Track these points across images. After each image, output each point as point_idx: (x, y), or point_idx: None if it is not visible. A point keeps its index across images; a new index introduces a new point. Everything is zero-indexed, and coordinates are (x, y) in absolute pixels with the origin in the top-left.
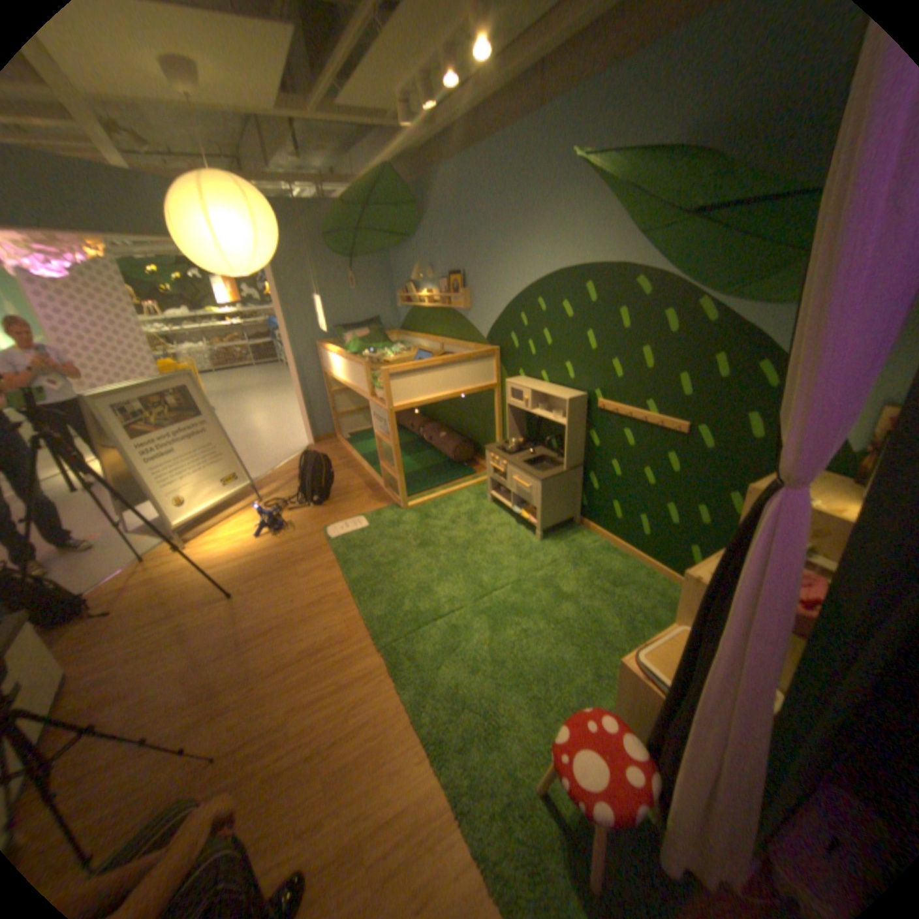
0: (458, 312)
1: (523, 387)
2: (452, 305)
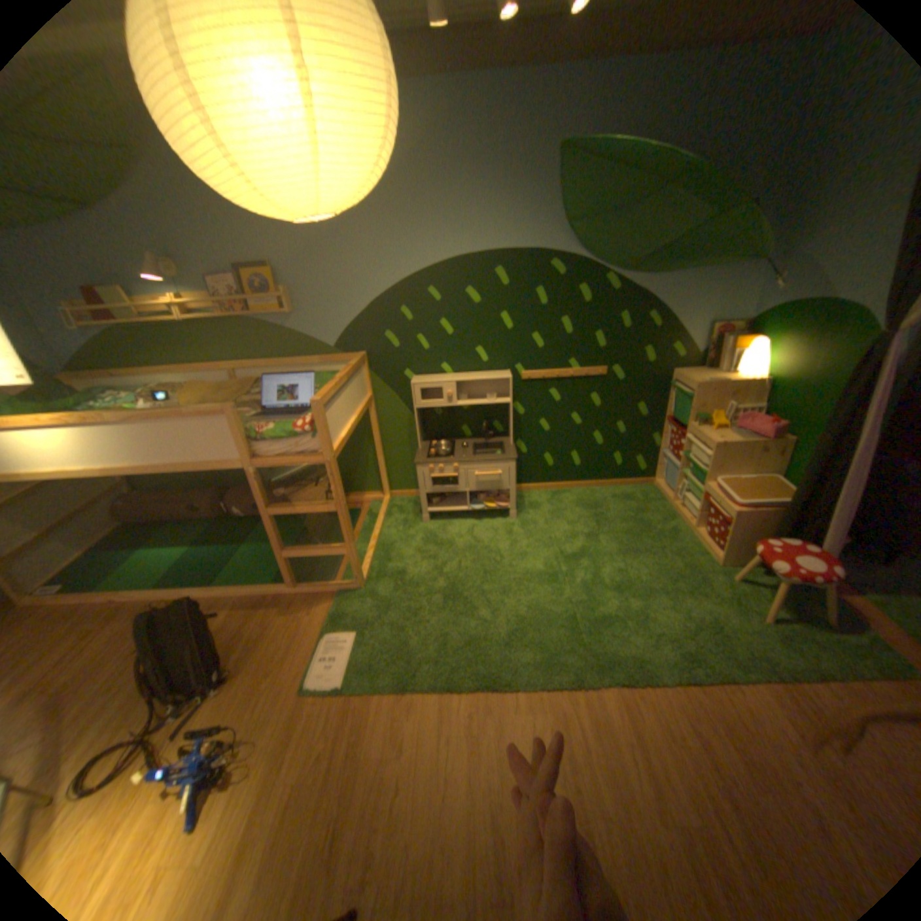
0: (263, 319)
1: (440, 383)
2: (256, 310)
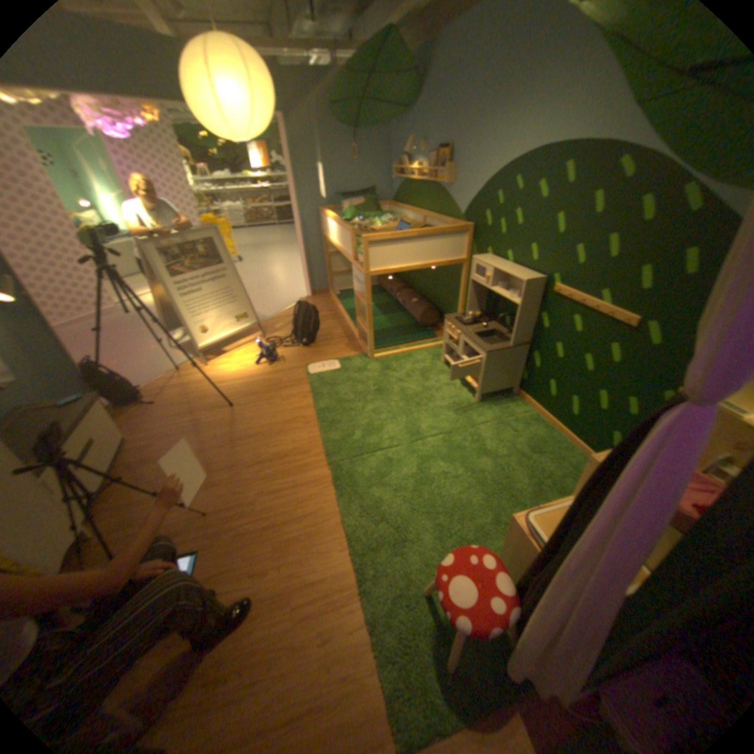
0: (443, 186)
1: (487, 264)
2: (438, 178)
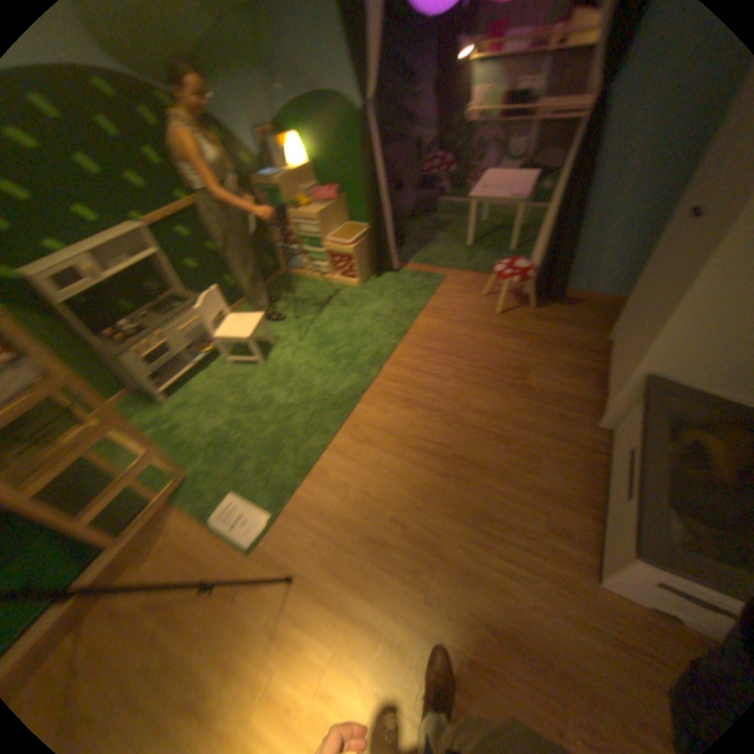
0: None
1: (73, 258)
2: None
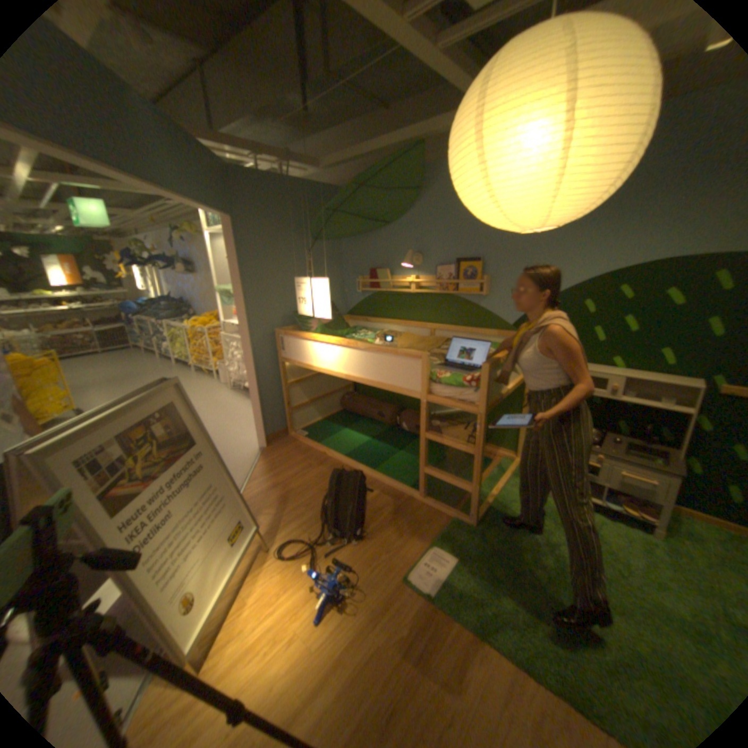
0: (465, 297)
1: (609, 374)
2: (463, 290)
